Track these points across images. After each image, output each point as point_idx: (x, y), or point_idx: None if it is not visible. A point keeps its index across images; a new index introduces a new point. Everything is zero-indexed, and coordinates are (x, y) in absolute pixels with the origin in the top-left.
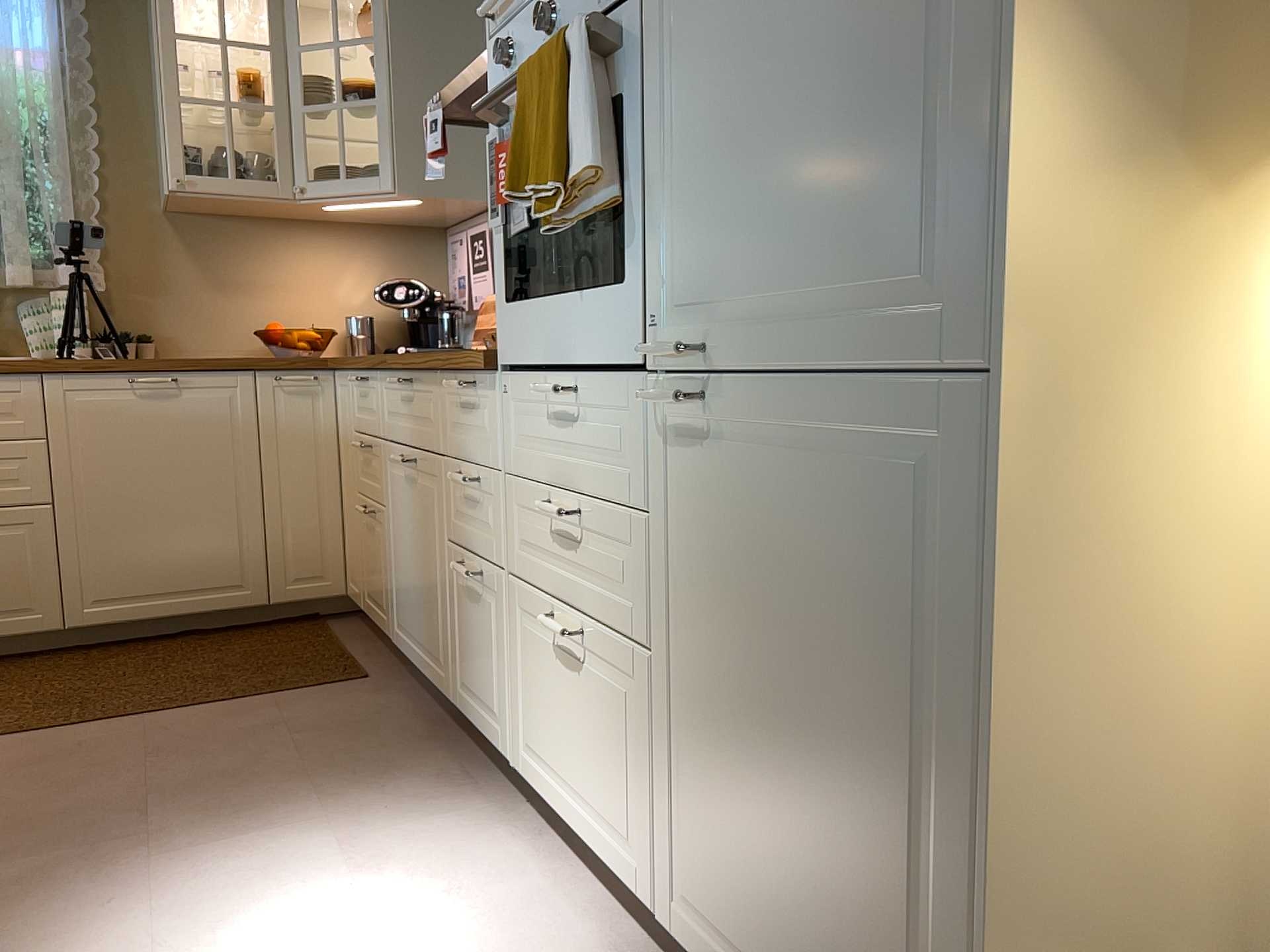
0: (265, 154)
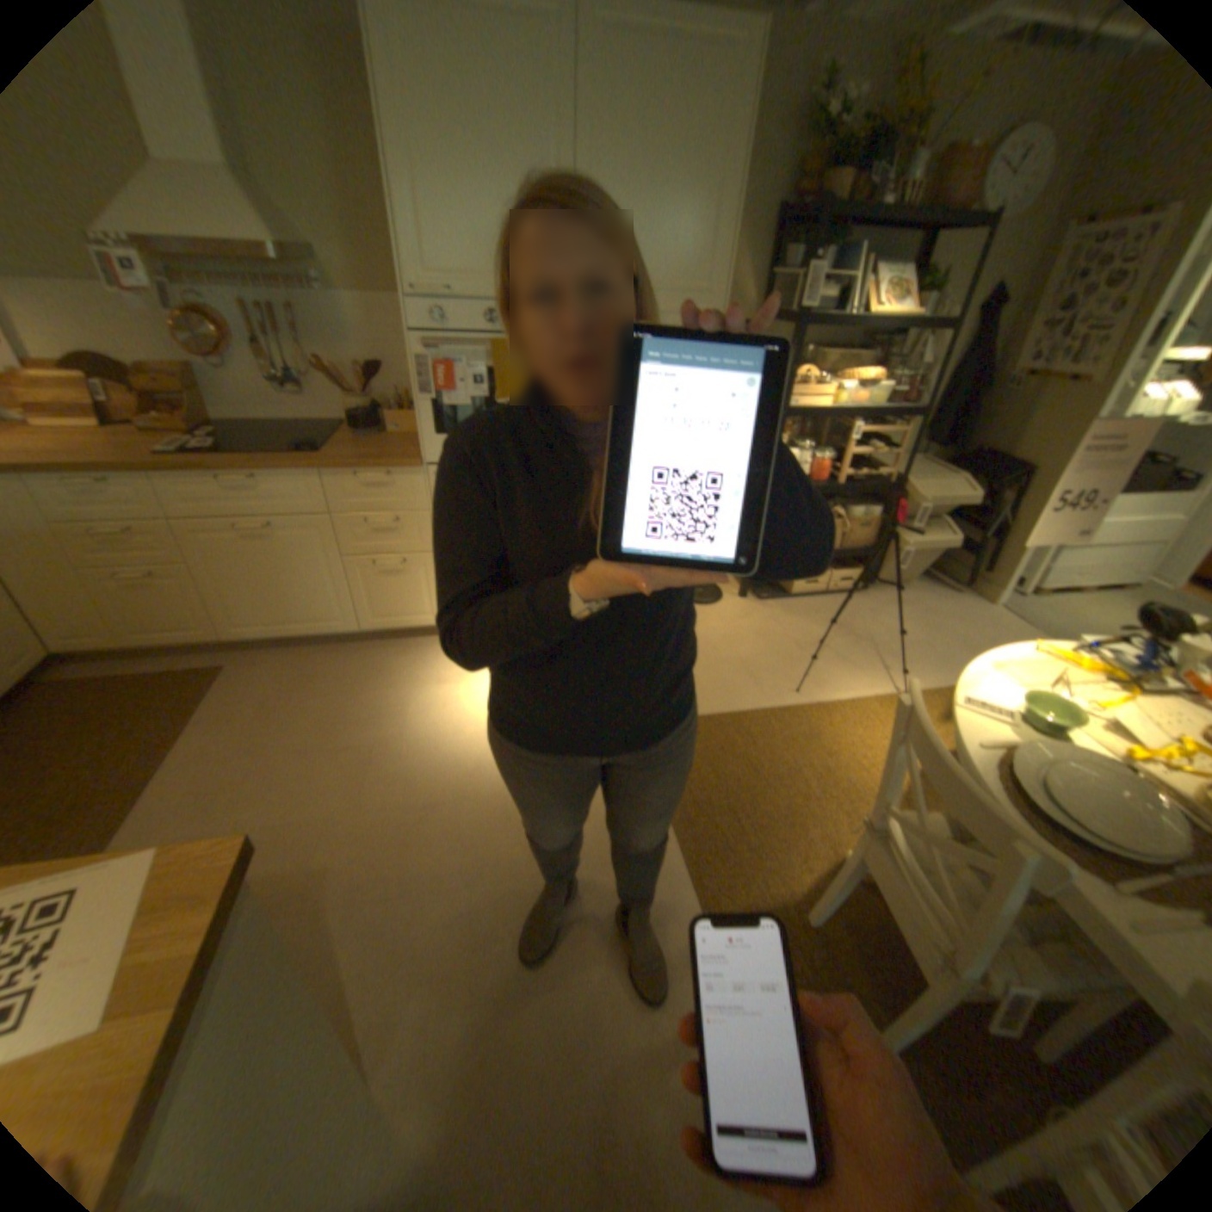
0: None
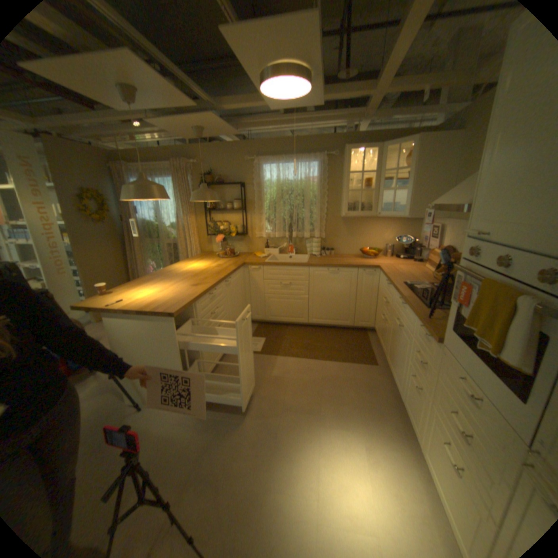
0: (369, 202)
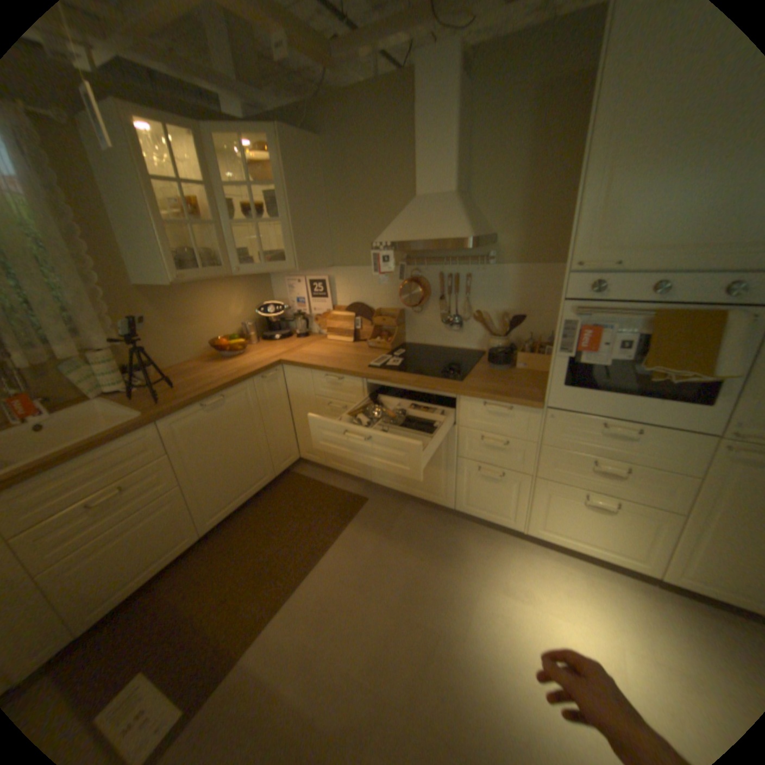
0: (207, 250)
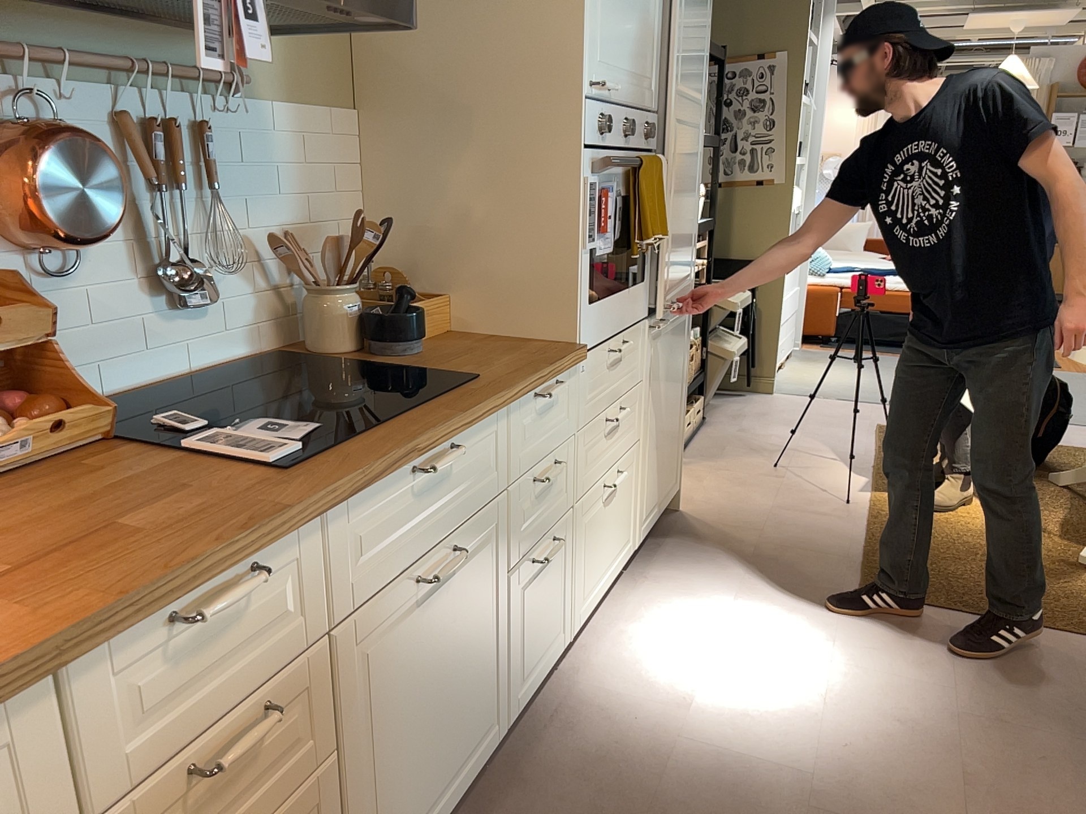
0: None
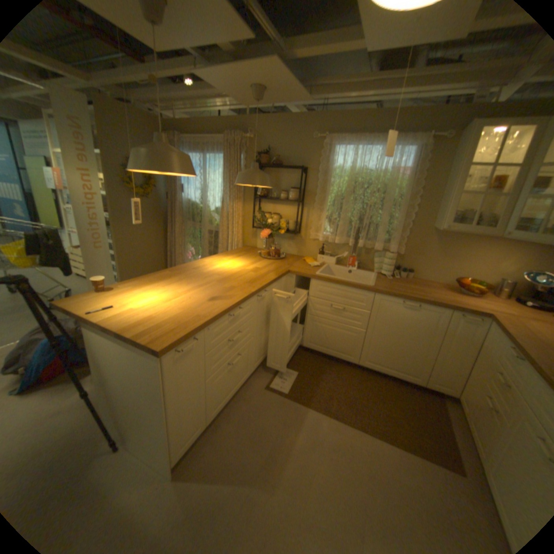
0: (494, 213)
